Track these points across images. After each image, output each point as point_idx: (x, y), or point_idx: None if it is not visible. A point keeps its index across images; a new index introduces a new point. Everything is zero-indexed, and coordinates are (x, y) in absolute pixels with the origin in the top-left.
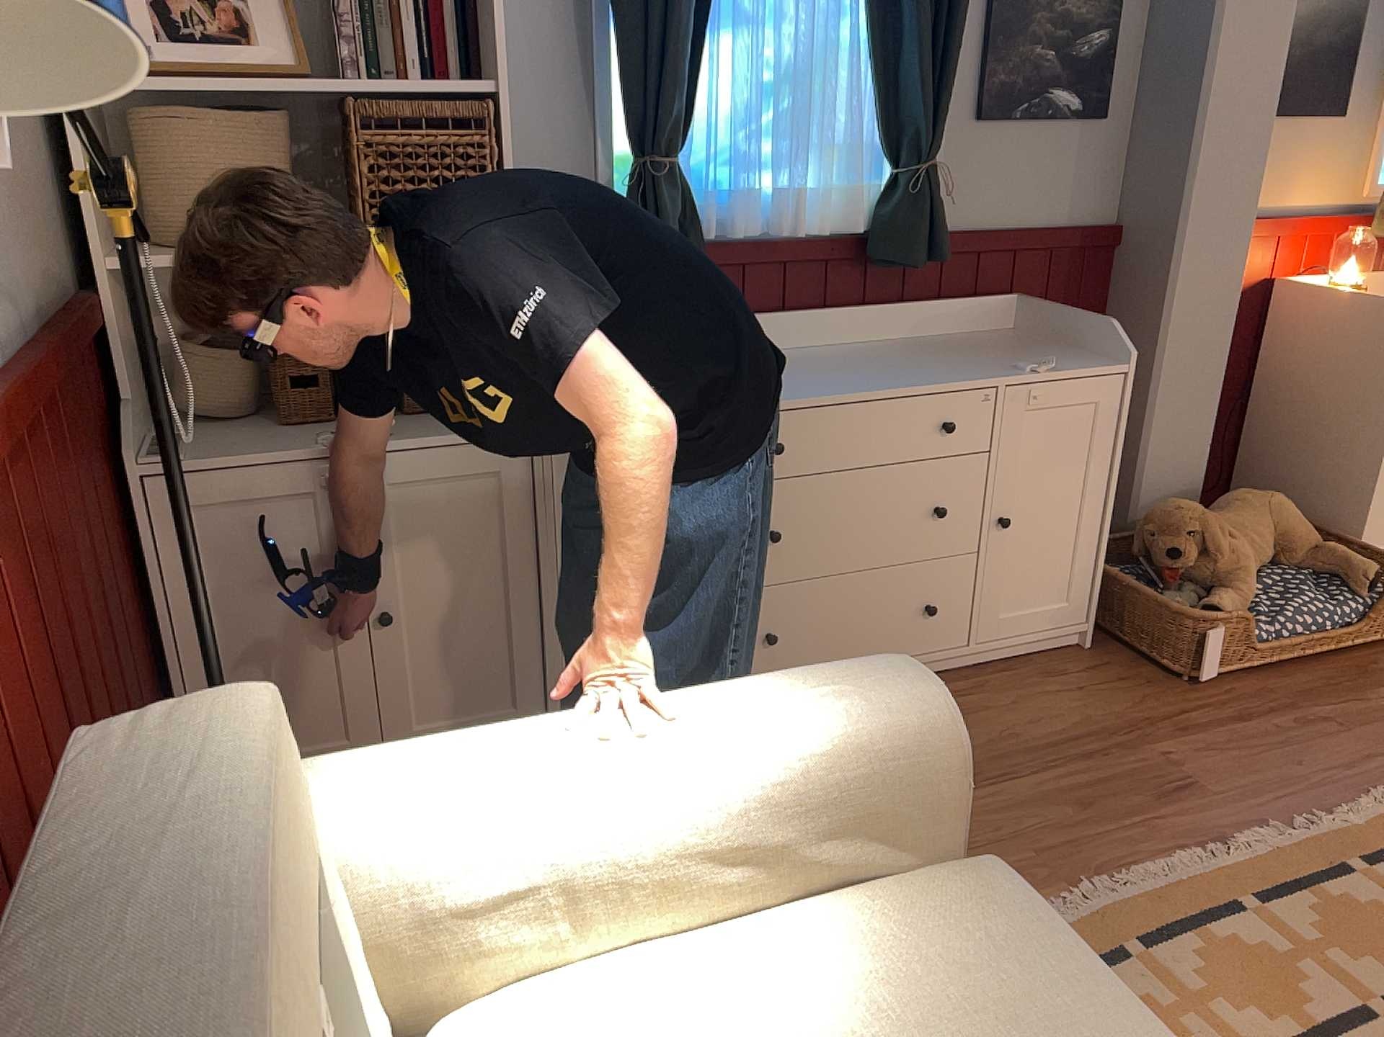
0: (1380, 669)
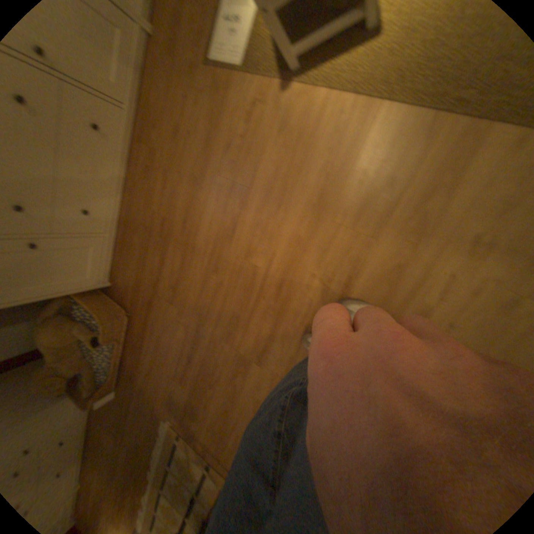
0: (133, 343)
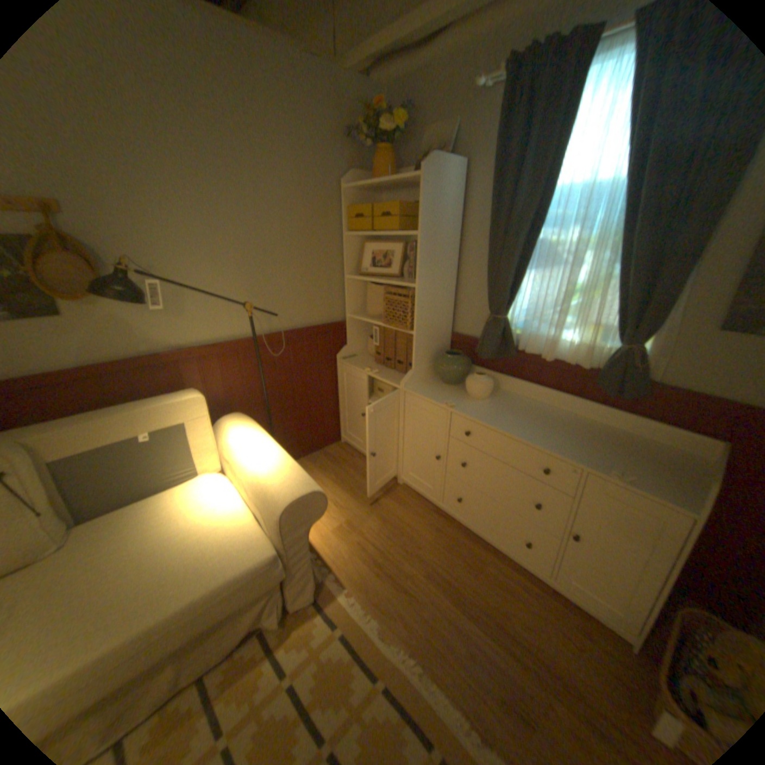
0: None
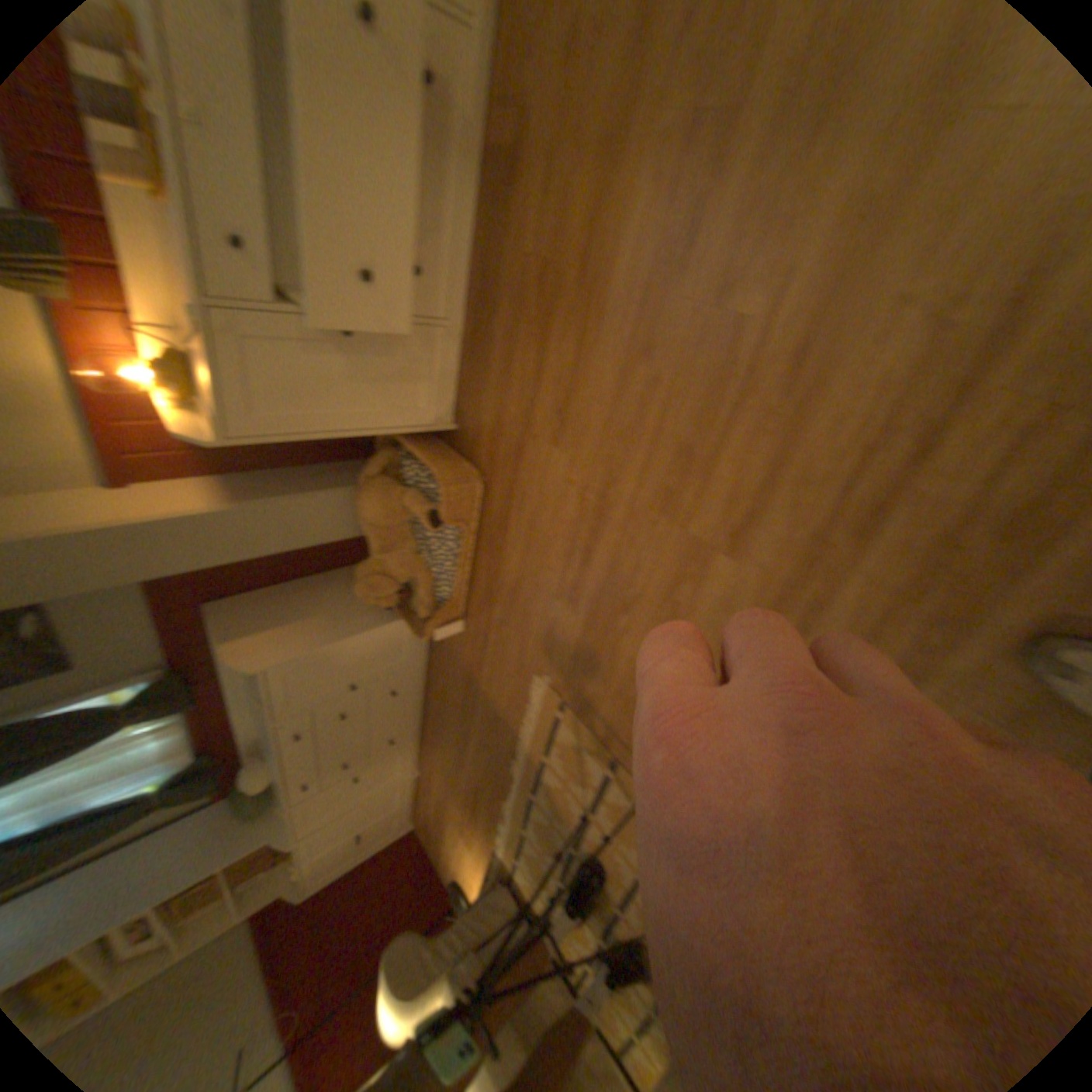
0: (487, 531)
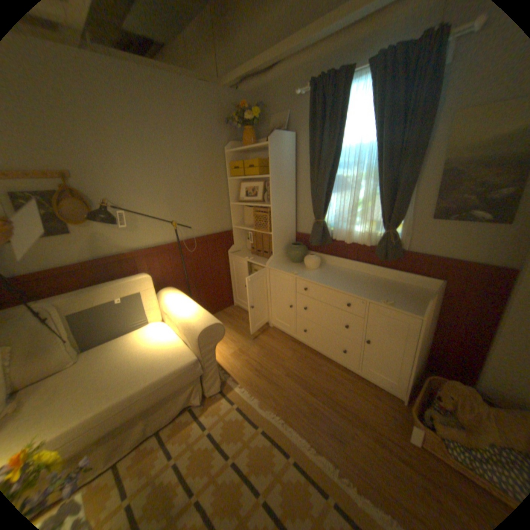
0: None
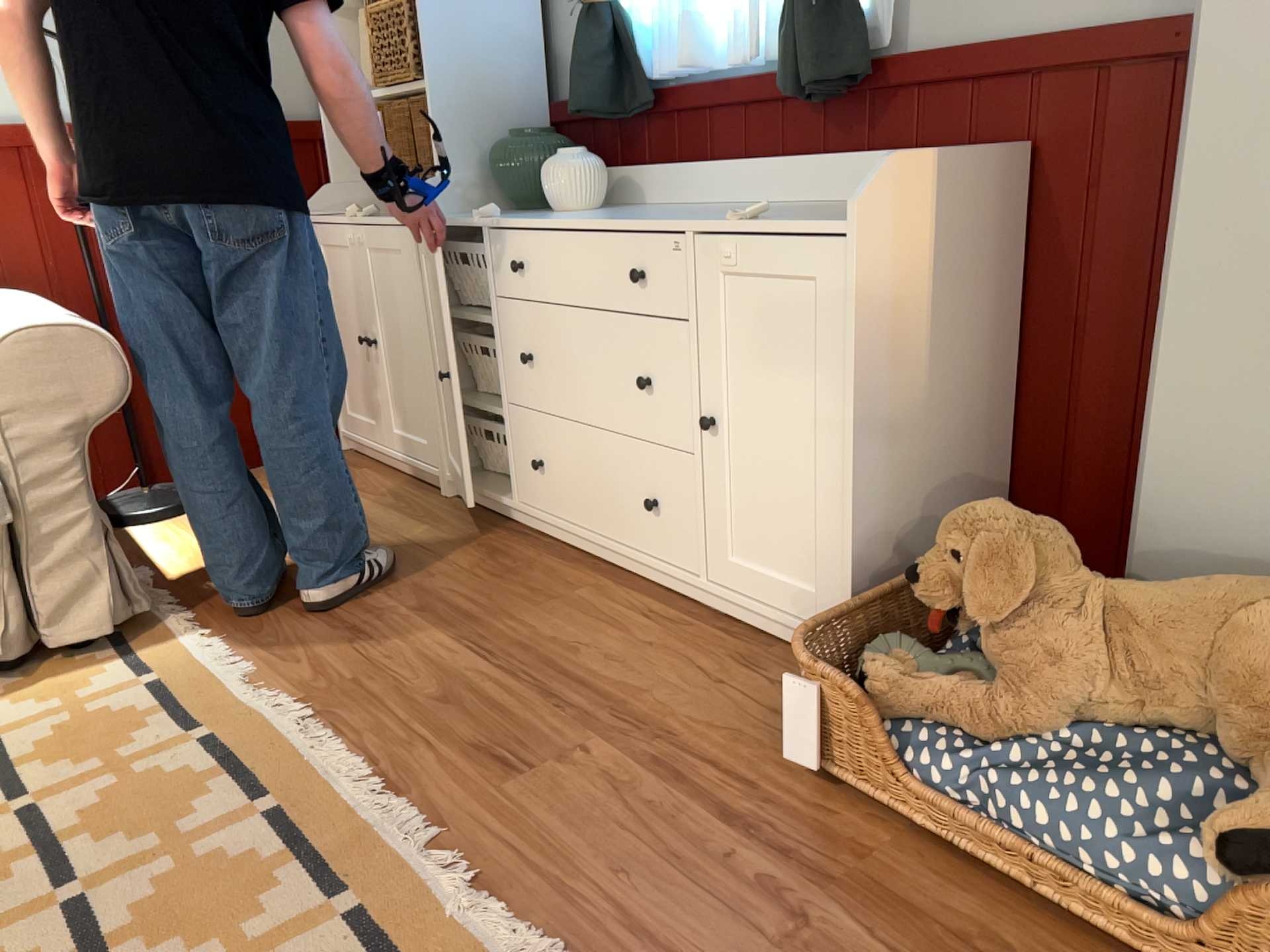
0: None
